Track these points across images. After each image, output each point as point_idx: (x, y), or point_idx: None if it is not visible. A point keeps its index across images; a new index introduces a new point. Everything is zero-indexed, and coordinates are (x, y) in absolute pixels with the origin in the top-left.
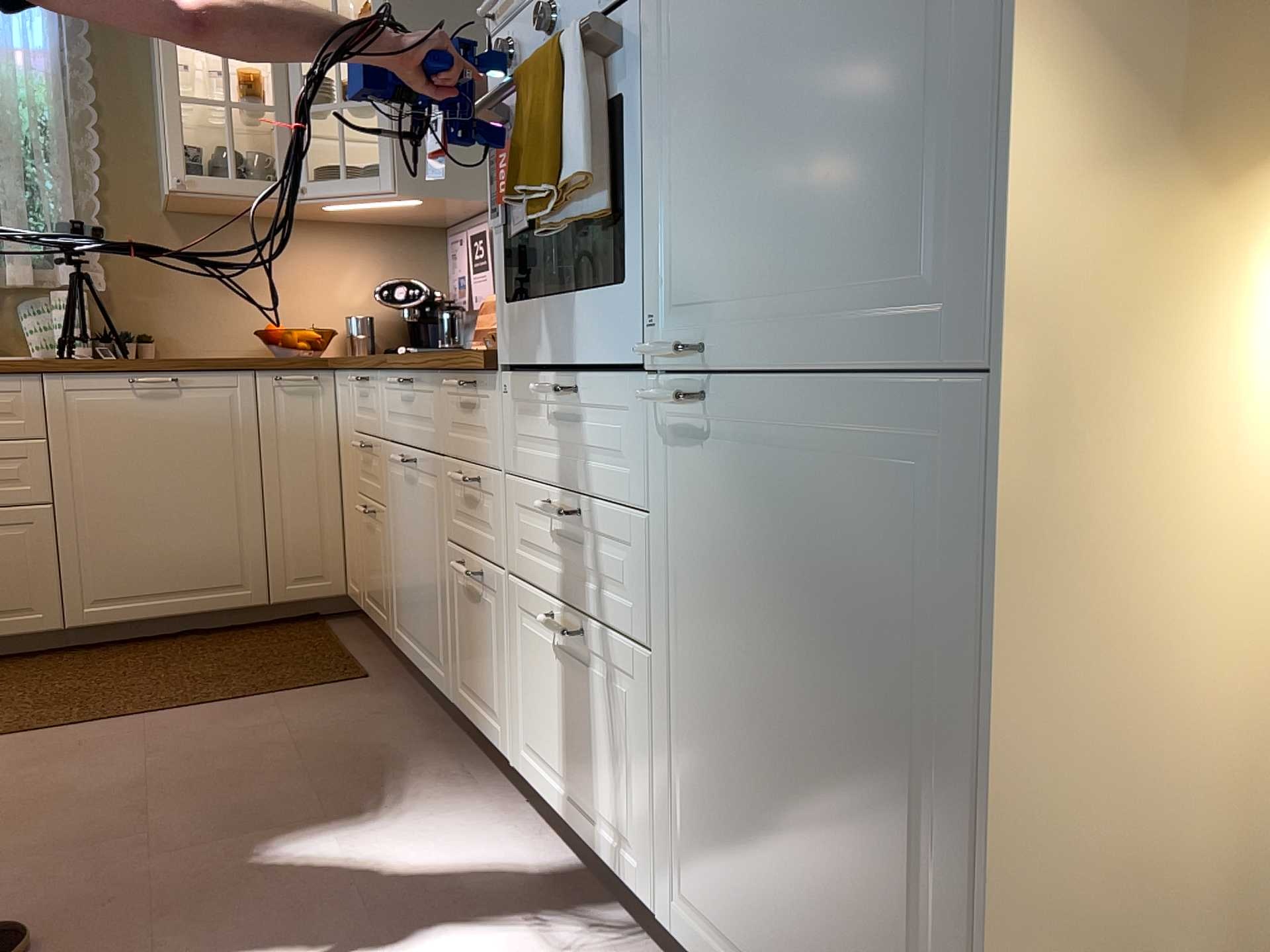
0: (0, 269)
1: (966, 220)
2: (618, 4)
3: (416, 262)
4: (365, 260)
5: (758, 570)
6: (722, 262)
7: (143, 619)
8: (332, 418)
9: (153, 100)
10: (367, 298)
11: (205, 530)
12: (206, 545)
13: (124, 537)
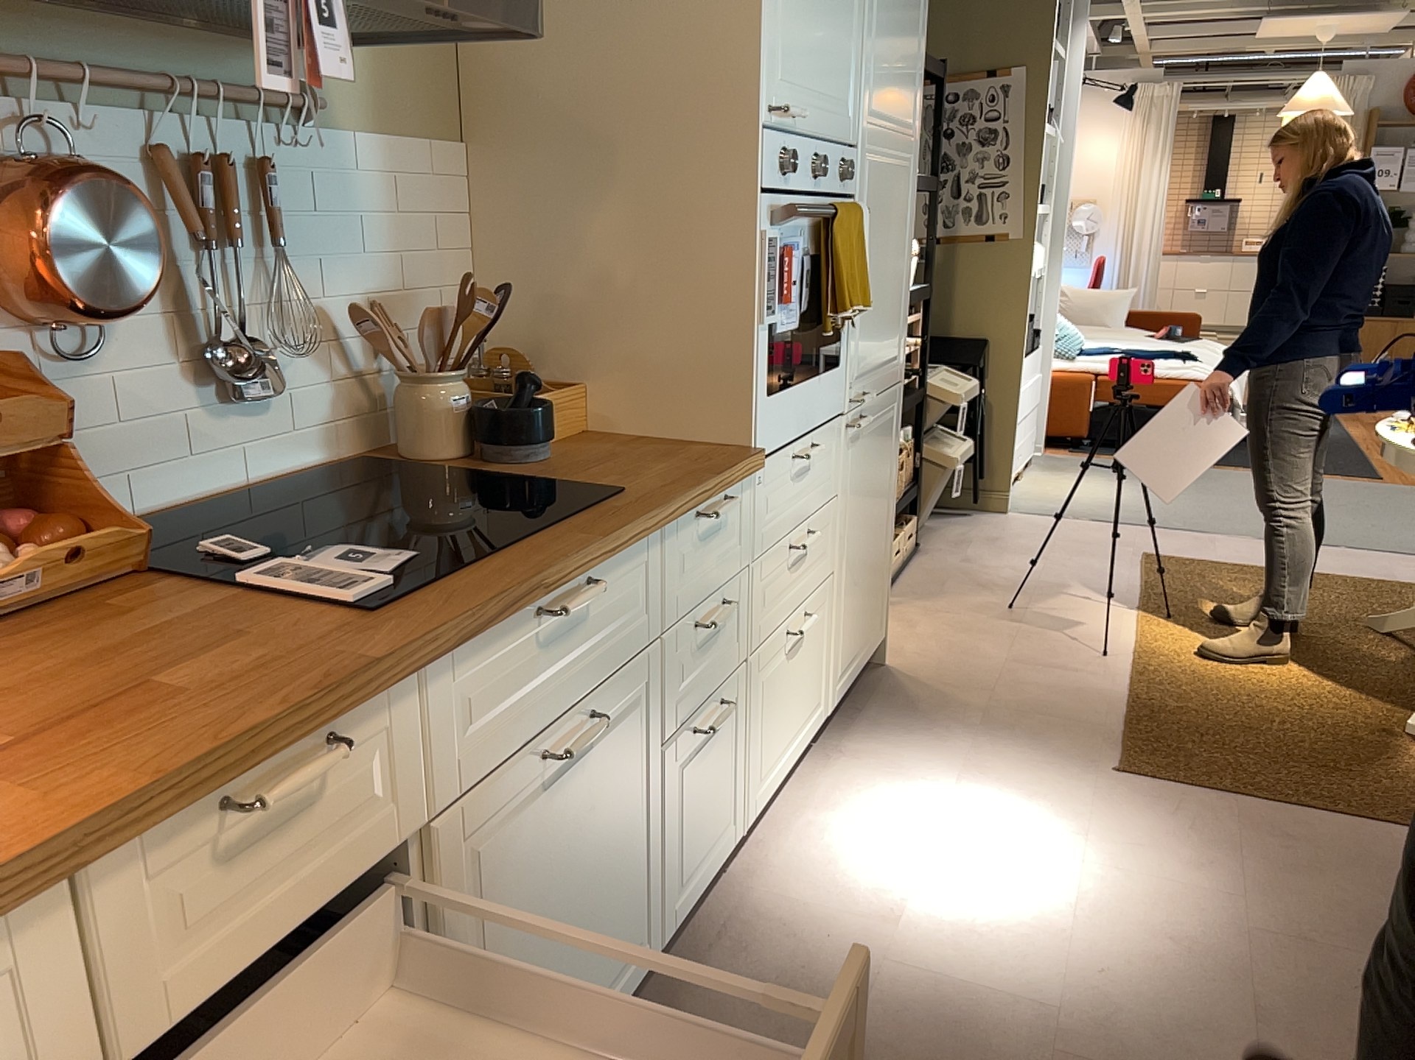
0: None
1: (899, 338)
2: (843, 199)
3: None
4: None
5: (865, 481)
6: (866, 353)
7: None
8: None
9: None
10: None
11: None
12: None
13: None
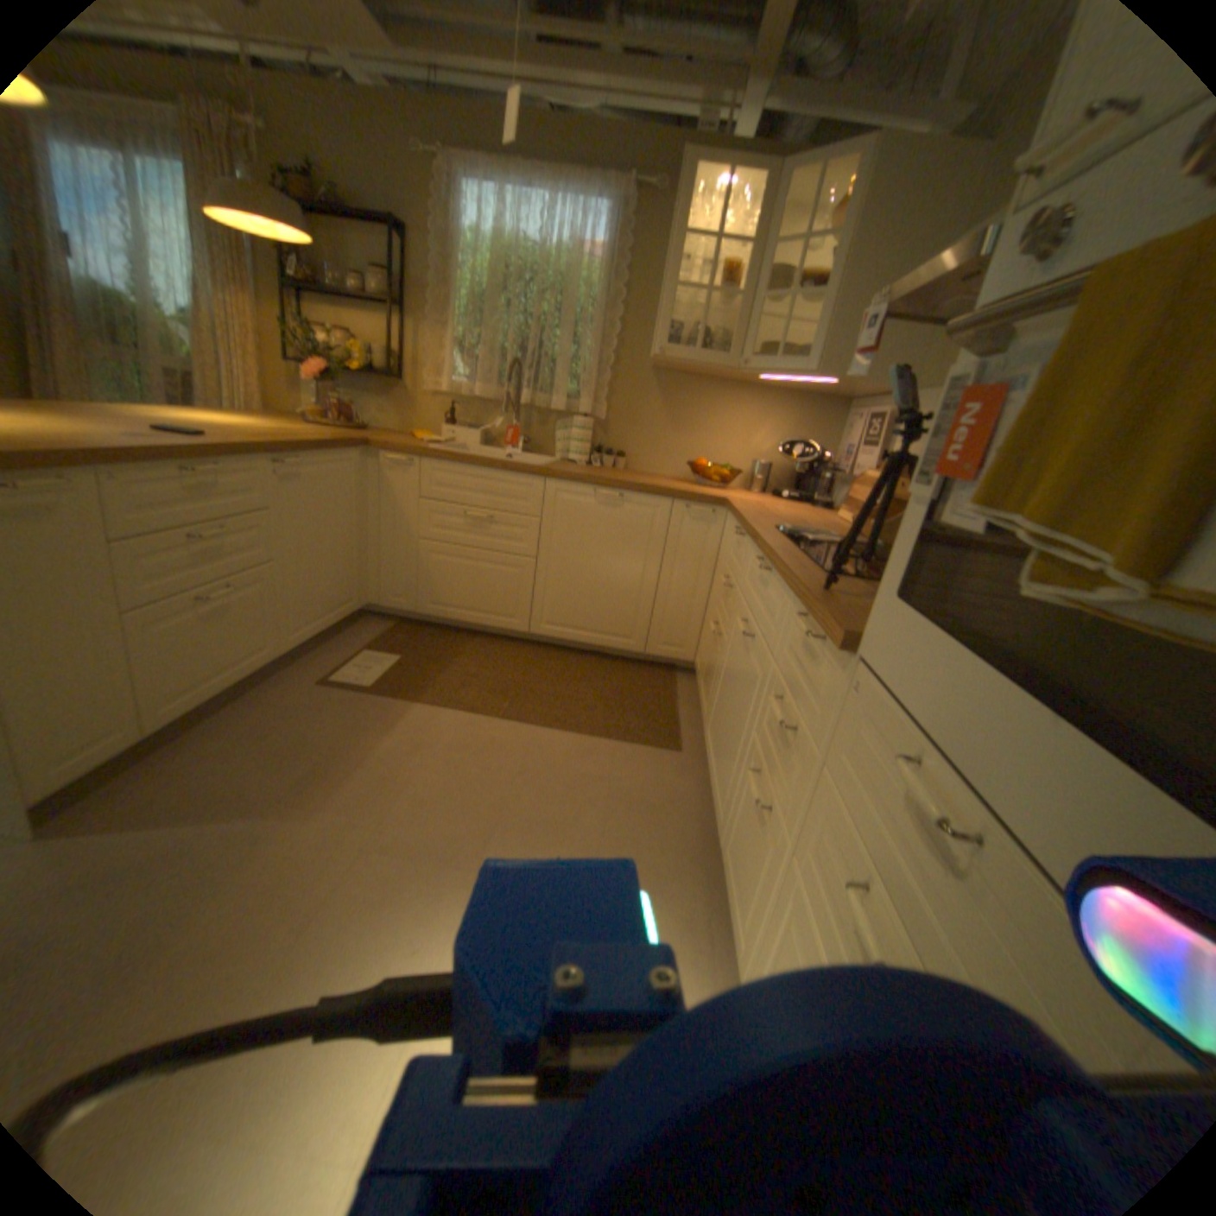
0: (550, 398)
1: None
2: None
3: (818, 426)
4: (779, 420)
5: None
6: None
7: (569, 641)
8: (716, 543)
9: (664, 284)
10: (772, 449)
11: (616, 598)
12: (614, 607)
13: (569, 589)
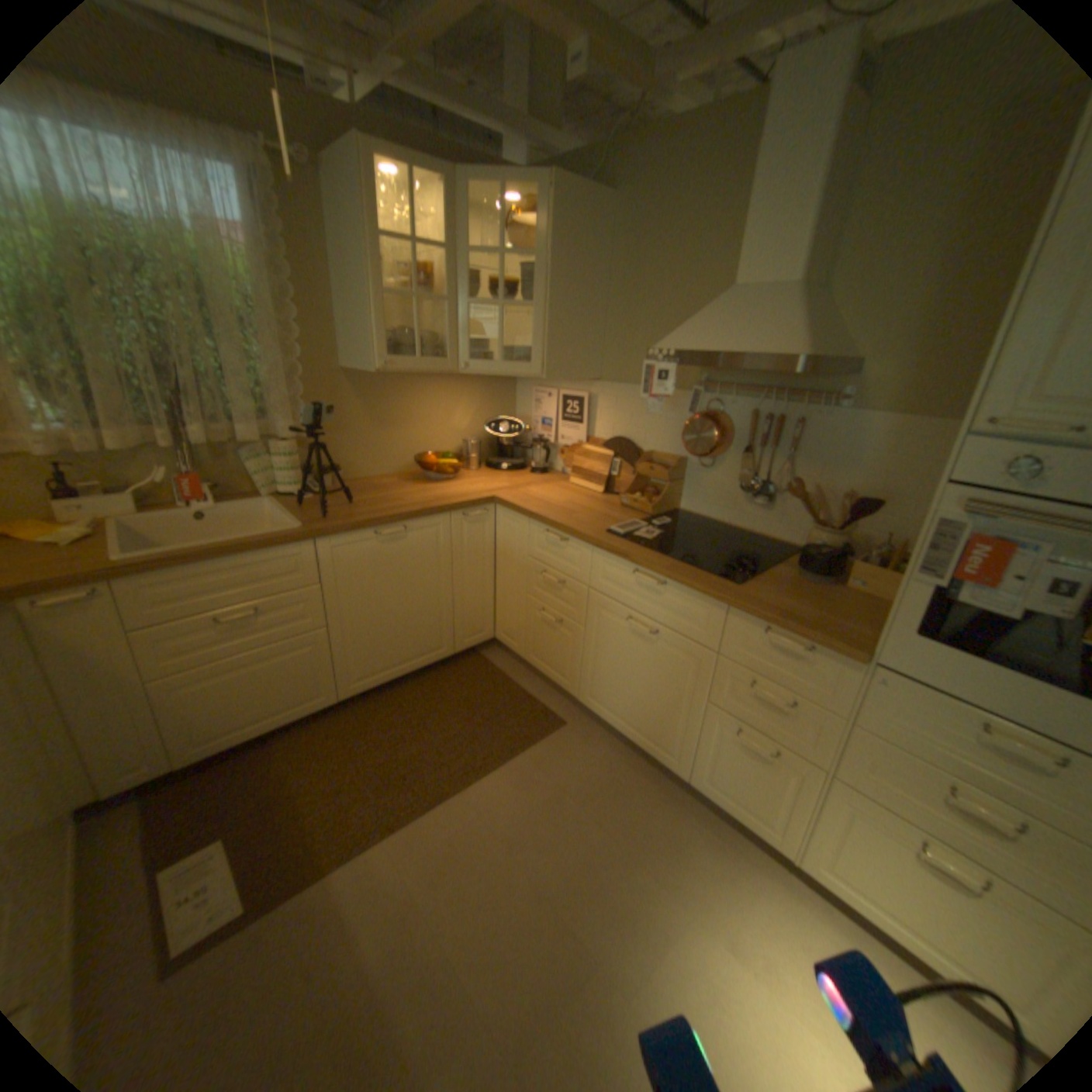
0: (223, 426)
1: None
2: None
3: (497, 397)
4: (468, 398)
5: None
6: None
7: (385, 683)
8: (492, 535)
9: (327, 274)
10: (469, 424)
11: (420, 620)
12: (421, 629)
13: (373, 637)
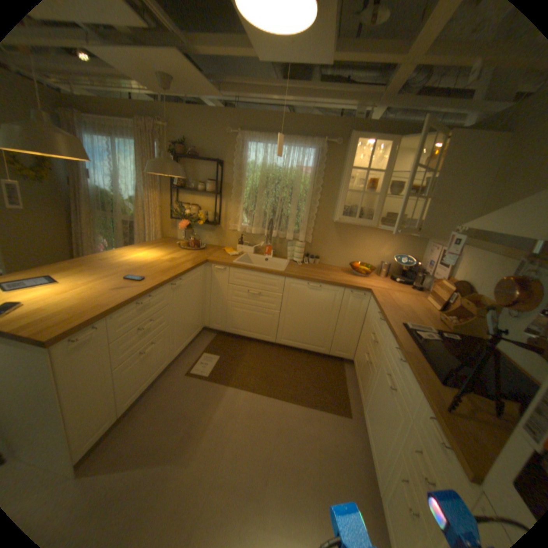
0: (285, 233)
1: None
2: None
3: (414, 245)
4: (394, 242)
5: None
6: None
7: (294, 347)
8: (366, 308)
9: (339, 183)
10: (390, 255)
11: (317, 330)
12: (316, 334)
13: (295, 325)
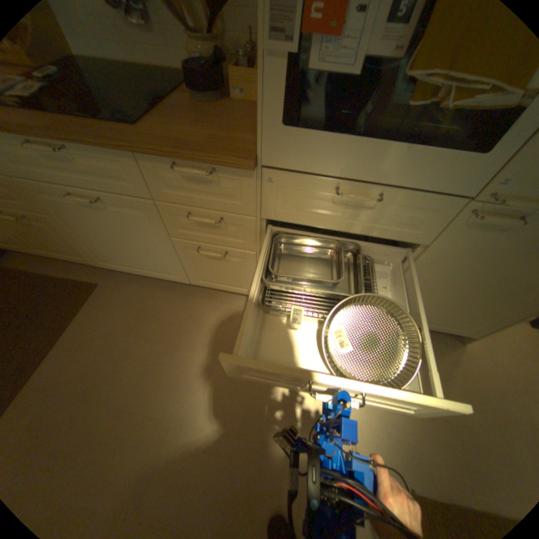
0: None
1: None
2: None
3: None
4: None
5: (497, 262)
6: None
7: None
8: None
9: None
10: None
11: None
12: None
13: None
